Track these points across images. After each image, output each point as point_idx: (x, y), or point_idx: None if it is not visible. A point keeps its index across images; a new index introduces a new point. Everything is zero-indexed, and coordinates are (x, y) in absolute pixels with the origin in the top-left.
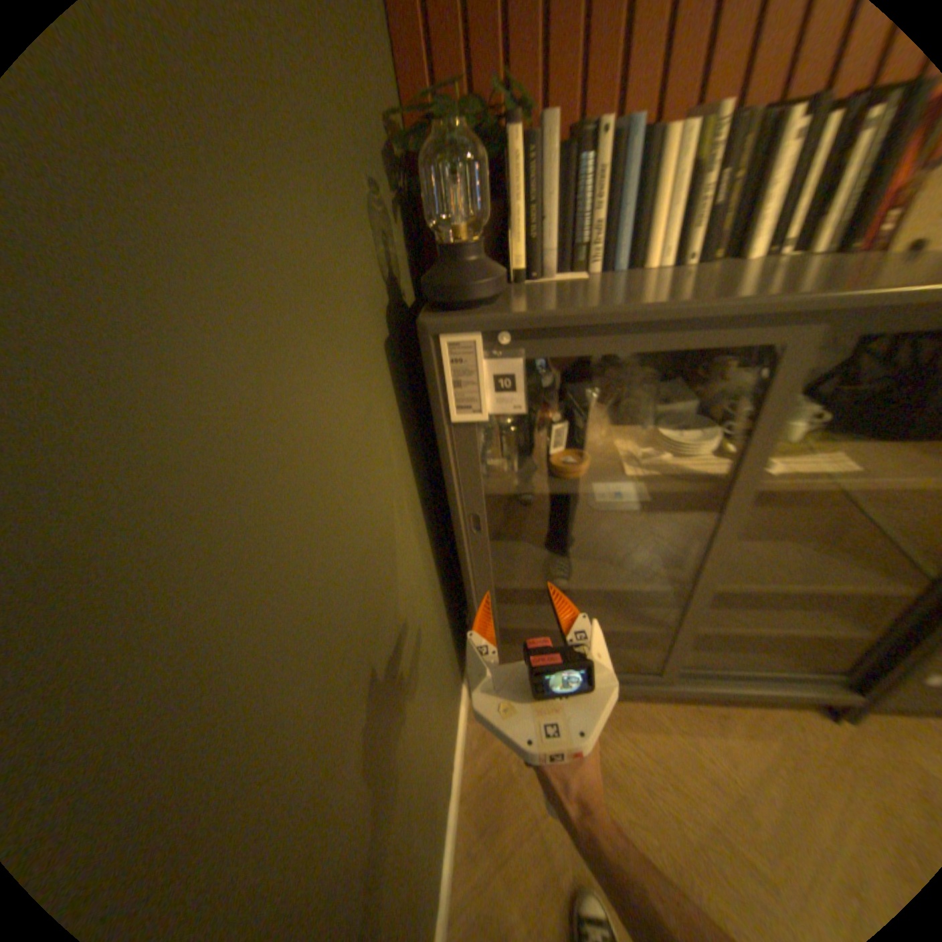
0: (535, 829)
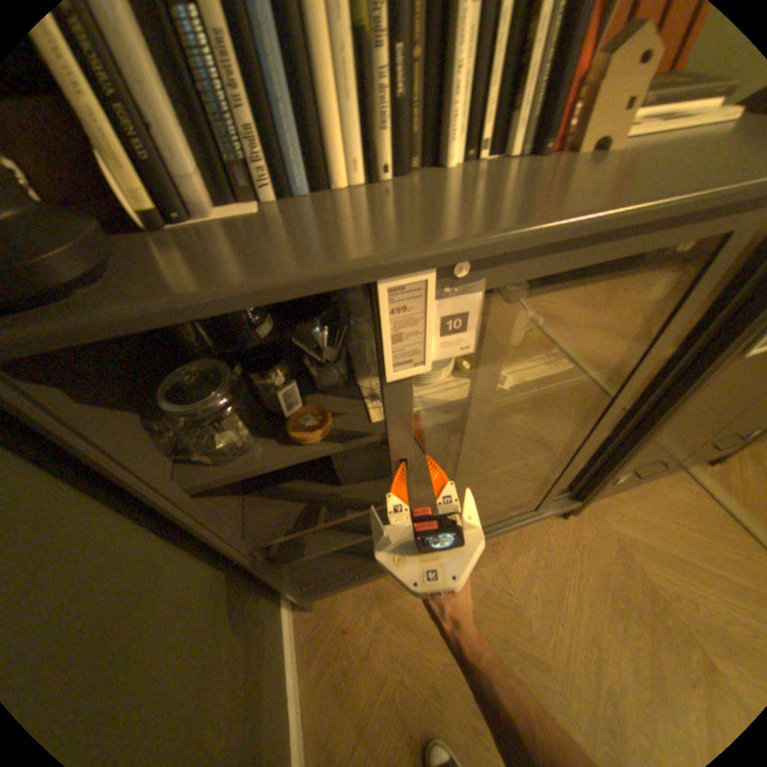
0: (372, 710)
